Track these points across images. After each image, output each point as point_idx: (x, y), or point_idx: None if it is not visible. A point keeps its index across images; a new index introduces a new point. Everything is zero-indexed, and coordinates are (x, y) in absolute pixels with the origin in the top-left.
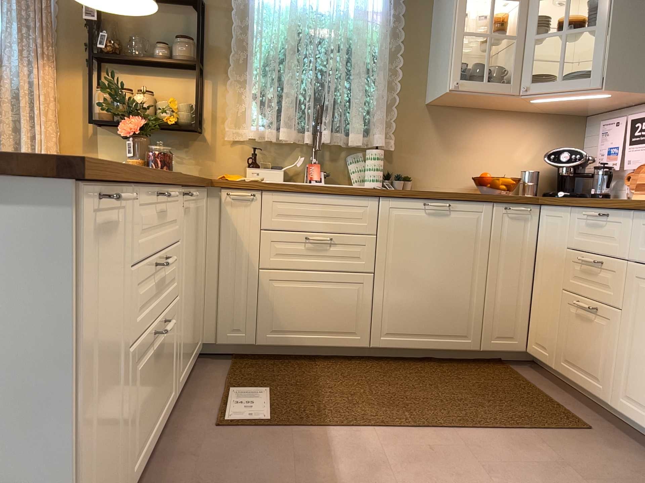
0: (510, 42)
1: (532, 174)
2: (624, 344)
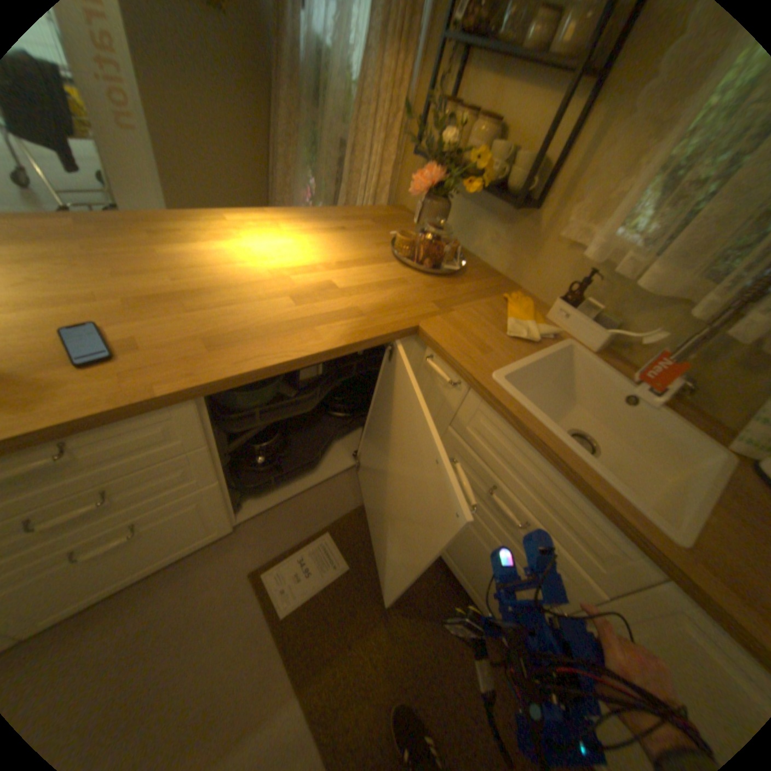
0: None
1: None
2: None
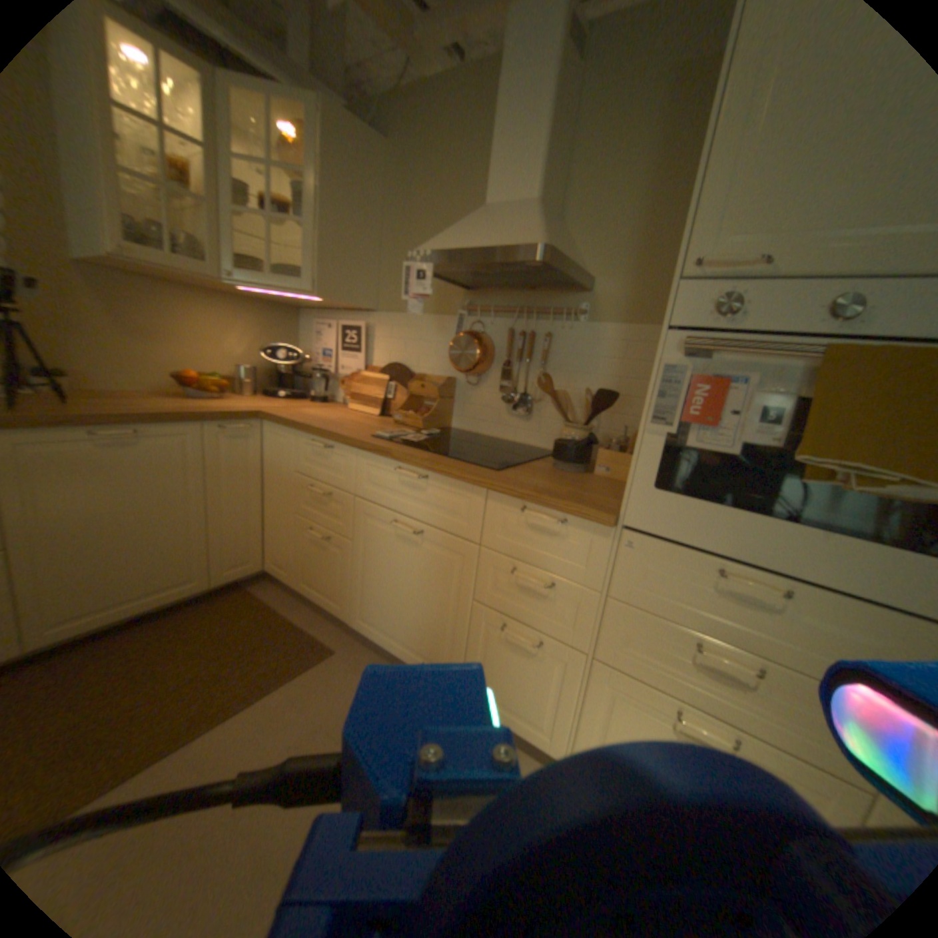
0: (194, 200)
1: (244, 371)
2: (354, 572)
